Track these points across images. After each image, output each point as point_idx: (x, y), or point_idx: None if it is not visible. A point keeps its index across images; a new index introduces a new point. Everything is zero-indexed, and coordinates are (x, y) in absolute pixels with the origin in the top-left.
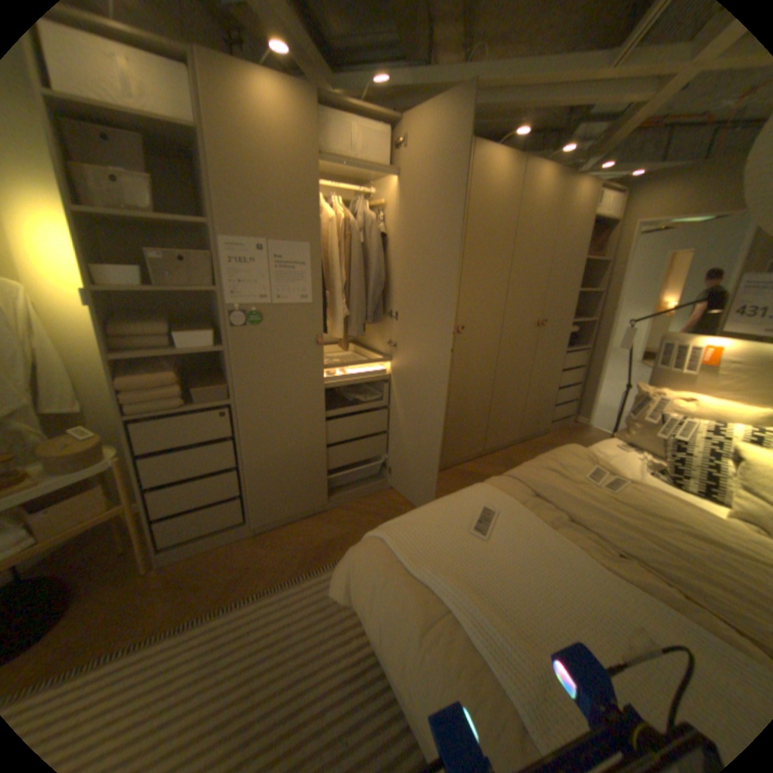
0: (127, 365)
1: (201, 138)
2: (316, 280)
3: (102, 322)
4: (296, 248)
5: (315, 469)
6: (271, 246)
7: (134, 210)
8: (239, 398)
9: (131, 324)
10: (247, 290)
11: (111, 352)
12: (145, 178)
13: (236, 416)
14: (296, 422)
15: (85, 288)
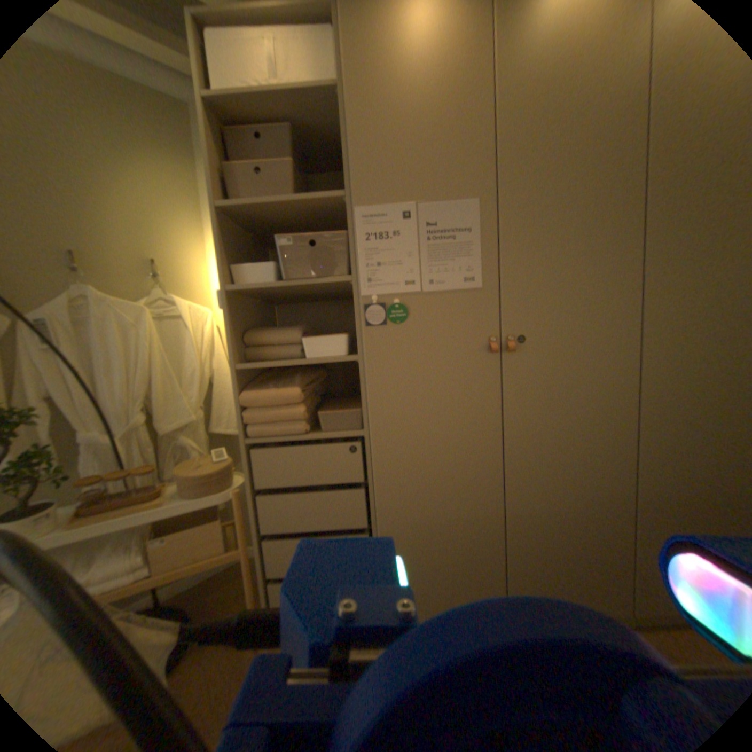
0: (266, 377)
1: (342, 91)
2: (489, 250)
3: (244, 327)
4: (458, 207)
5: (484, 554)
6: (422, 209)
7: (276, 198)
8: (375, 425)
9: (268, 329)
10: (389, 272)
11: (248, 361)
12: (292, 165)
13: (369, 450)
14: (455, 471)
15: (223, 285)
